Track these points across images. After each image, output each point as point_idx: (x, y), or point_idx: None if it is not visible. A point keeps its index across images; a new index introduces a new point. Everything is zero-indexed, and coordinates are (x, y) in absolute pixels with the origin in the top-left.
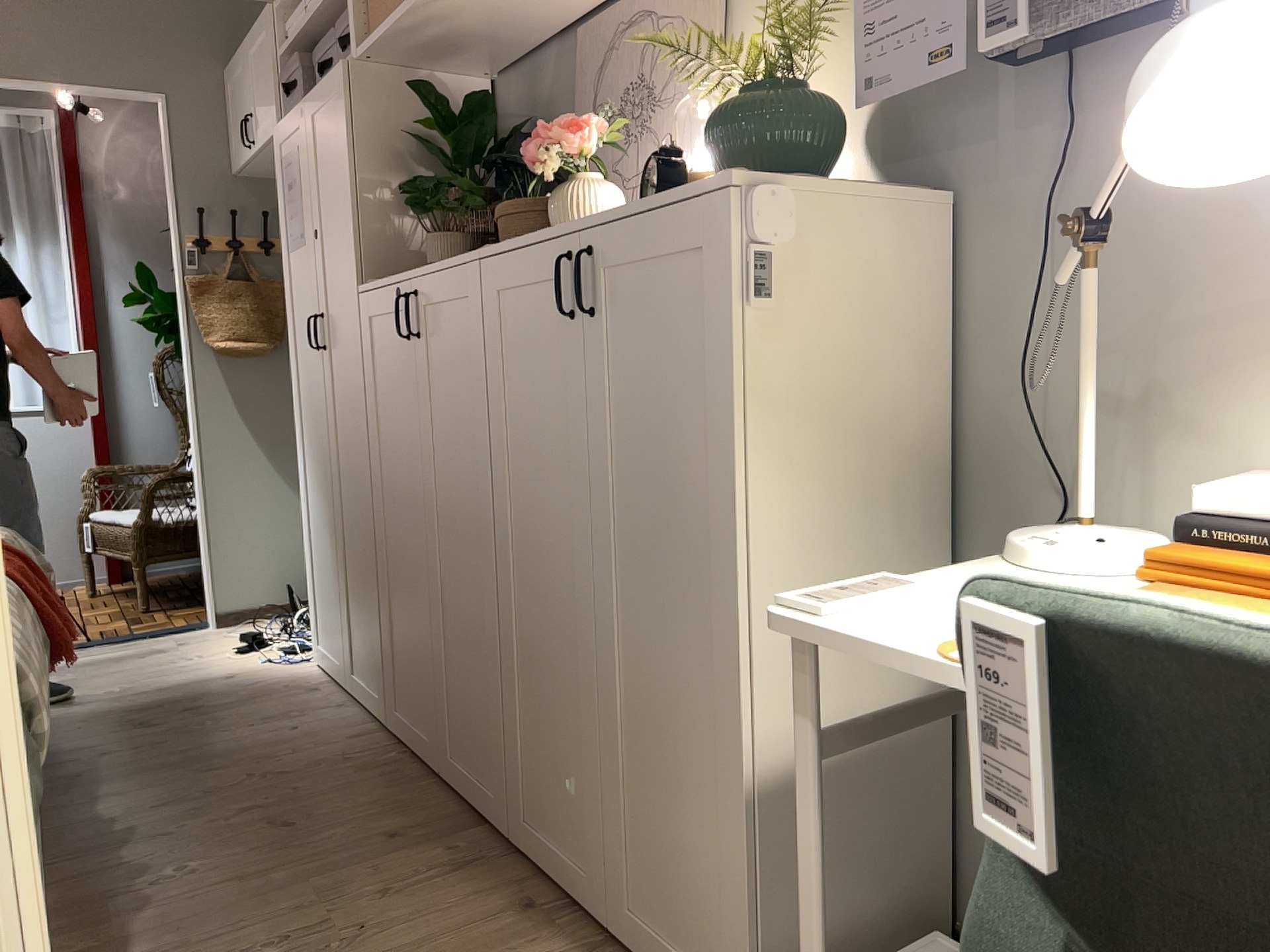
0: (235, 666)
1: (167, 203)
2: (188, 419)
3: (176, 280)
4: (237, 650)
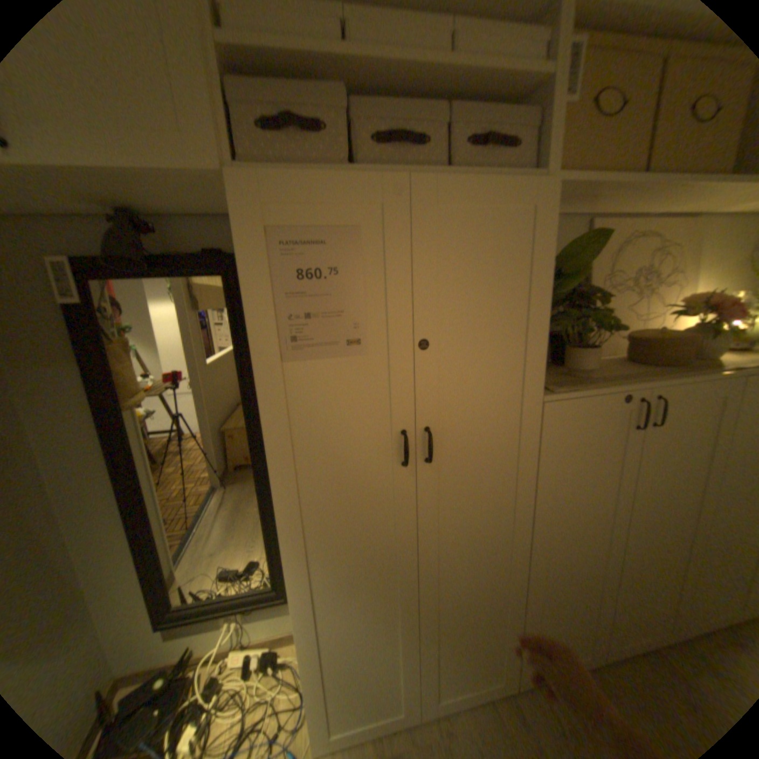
0: None
1: None
2: None
3: None
4: None
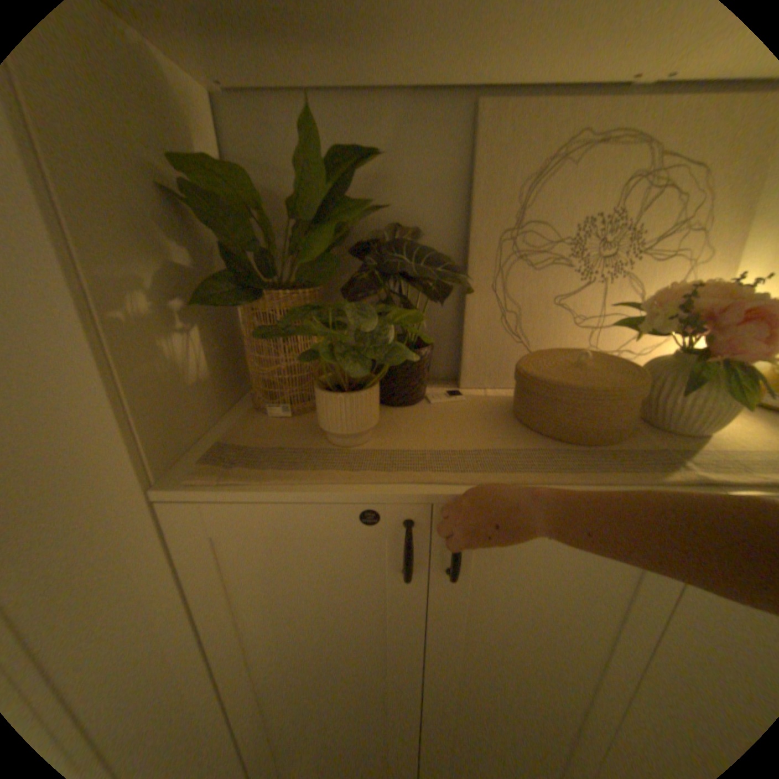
0: None
1: None
2: None
3: None
4: None
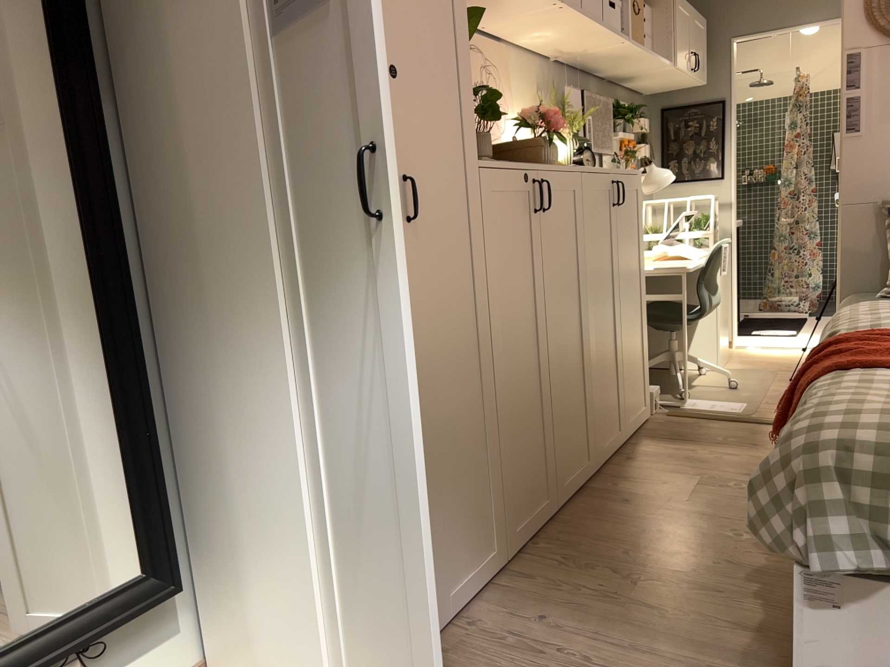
0: None
1: None
2: None
3: None
4: None
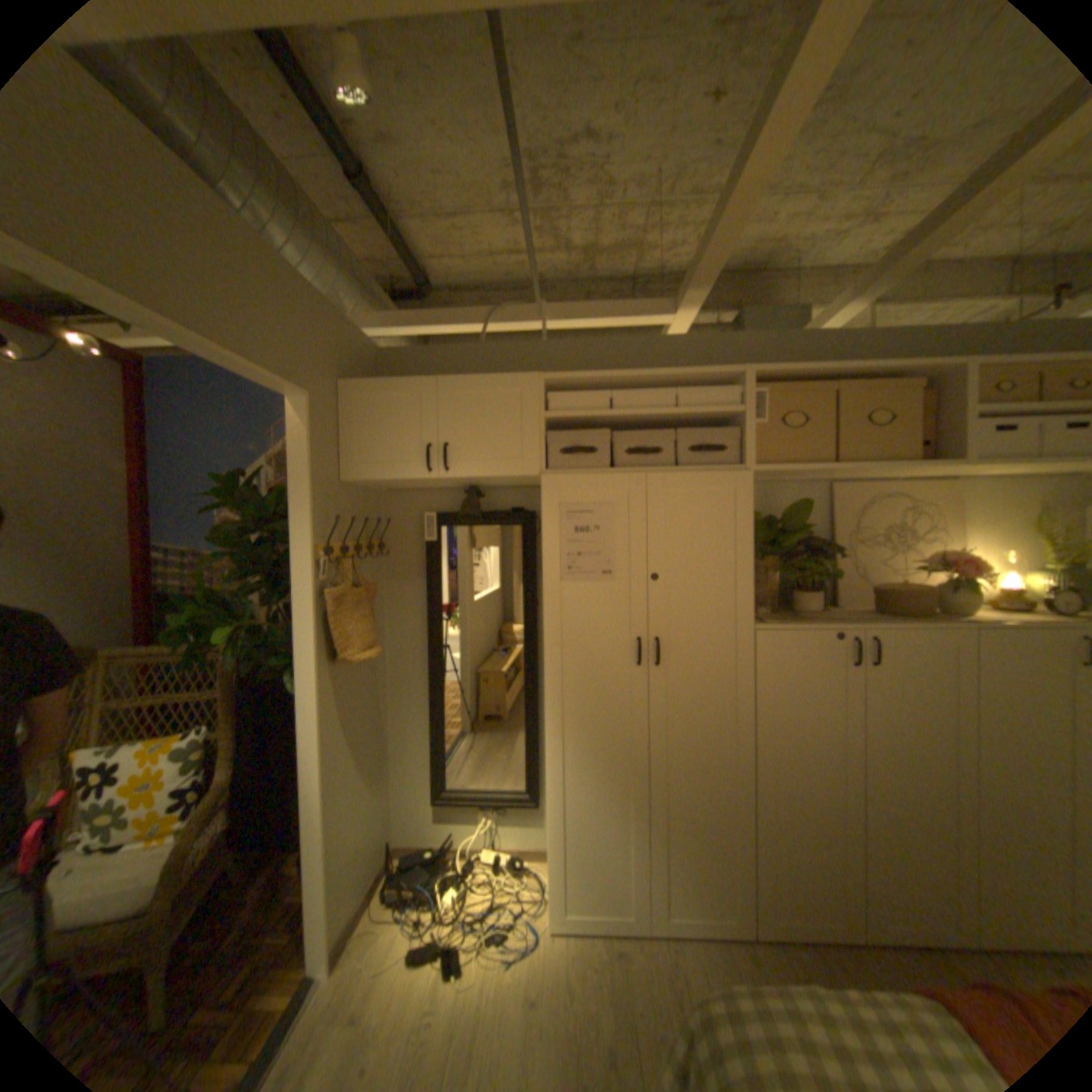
0: (496, 994)
1: (292, 507)
2: (300, 748)
3: (303, 593)
4: (441, 979)
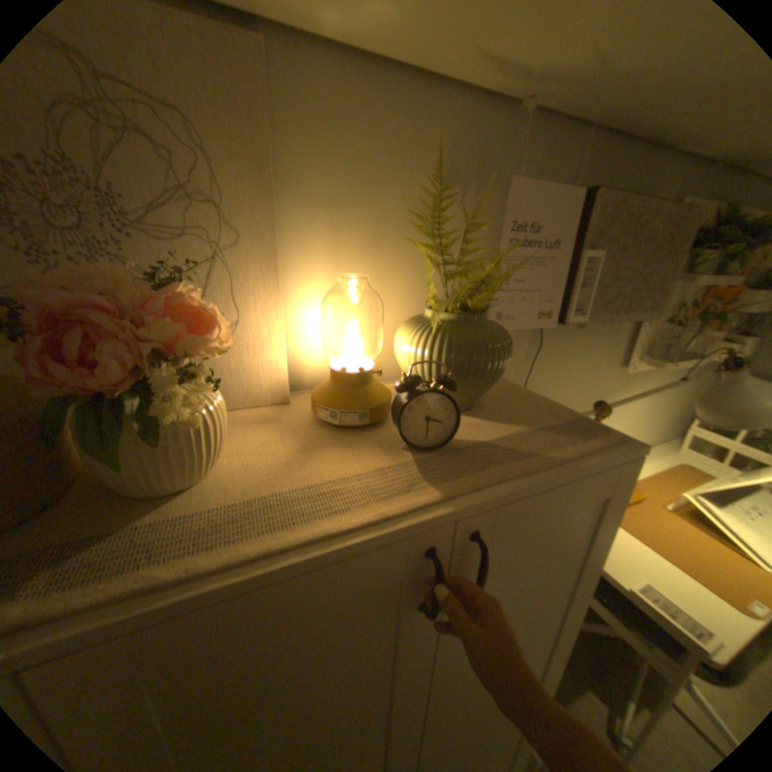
0: None
1: None
2: None
3: None
4: None
